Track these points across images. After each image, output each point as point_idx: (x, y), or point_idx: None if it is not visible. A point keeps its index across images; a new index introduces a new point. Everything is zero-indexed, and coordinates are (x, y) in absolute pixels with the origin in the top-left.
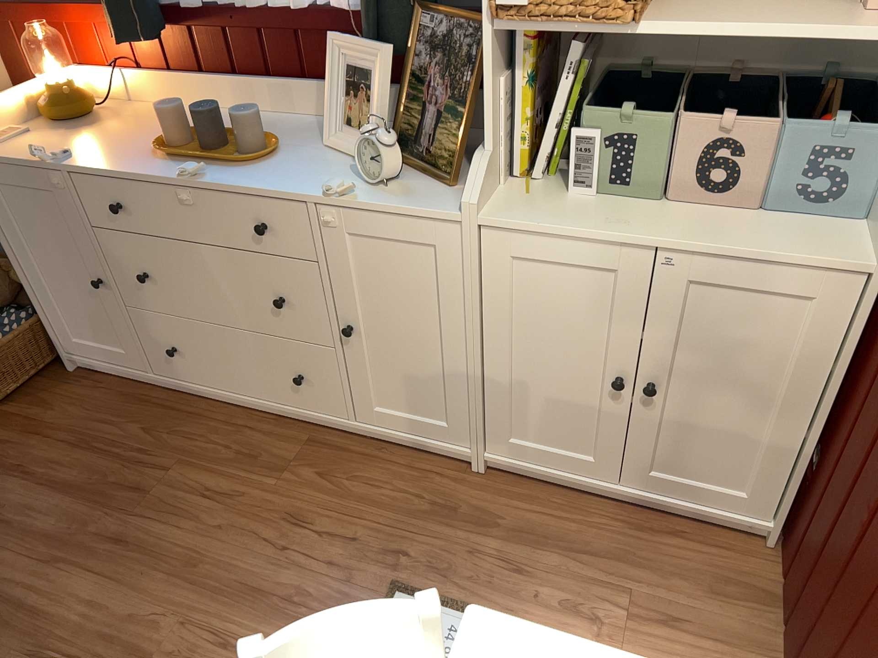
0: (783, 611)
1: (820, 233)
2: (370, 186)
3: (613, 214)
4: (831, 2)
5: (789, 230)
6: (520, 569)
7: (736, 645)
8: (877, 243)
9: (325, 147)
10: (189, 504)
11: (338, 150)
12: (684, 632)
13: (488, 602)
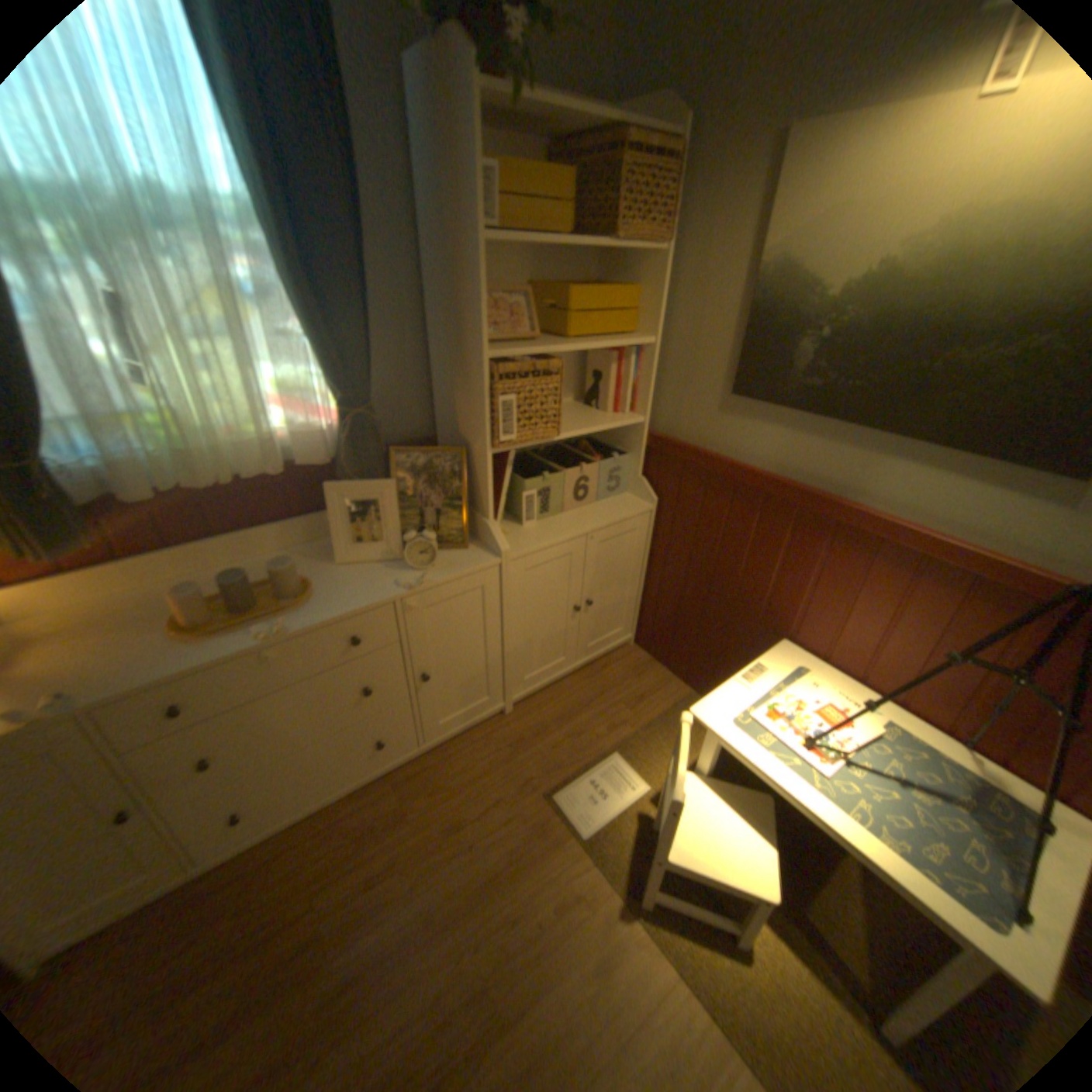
0: (659, 665)
1: (622, 504)
2: (429, 572)
3: (555, 529)
4: (586, 413)
5: (614, 507)
6: (578, 735)
7: (663, 688)
8: (643, 500)
9: (340, 566)
10: (367, 904)
11: (354, 563)
12: (647, 700)
13: (586, 760)
